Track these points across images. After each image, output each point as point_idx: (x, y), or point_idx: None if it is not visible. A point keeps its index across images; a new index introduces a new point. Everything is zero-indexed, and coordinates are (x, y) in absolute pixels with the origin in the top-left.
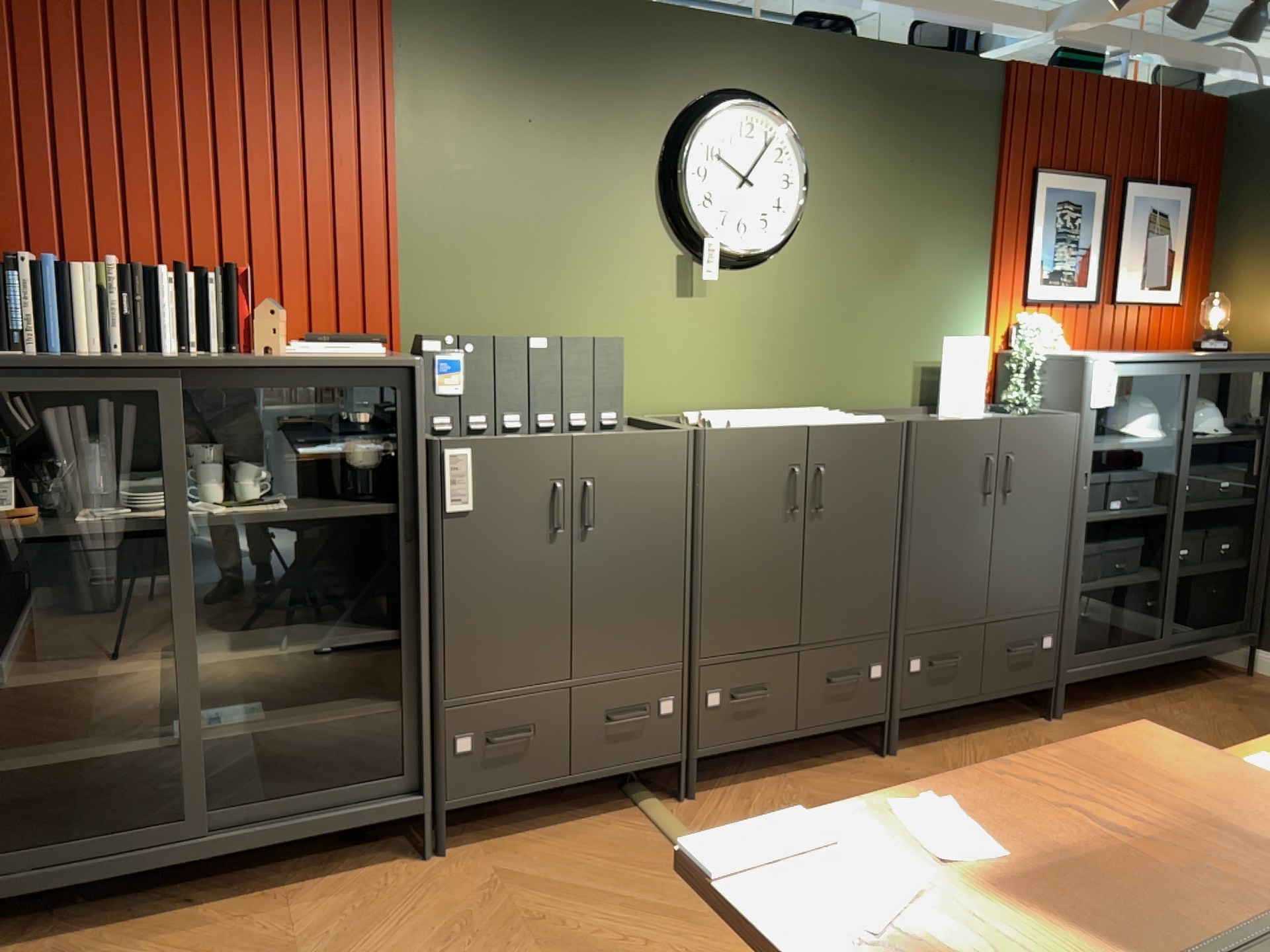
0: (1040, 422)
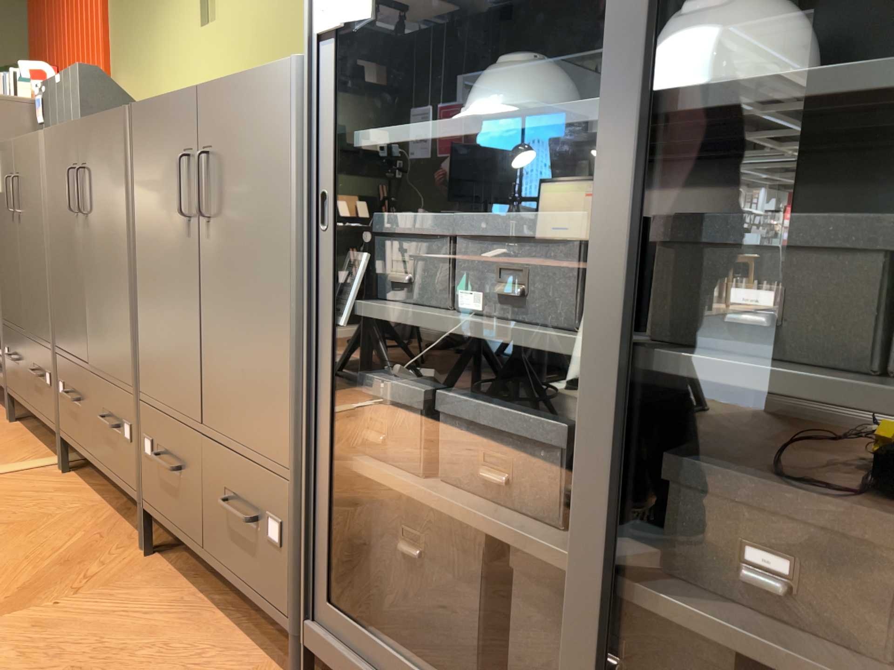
0: (238, 84)
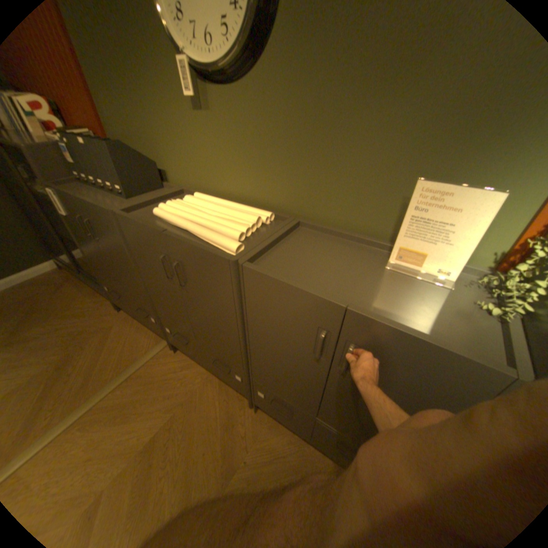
0: (418, 344)
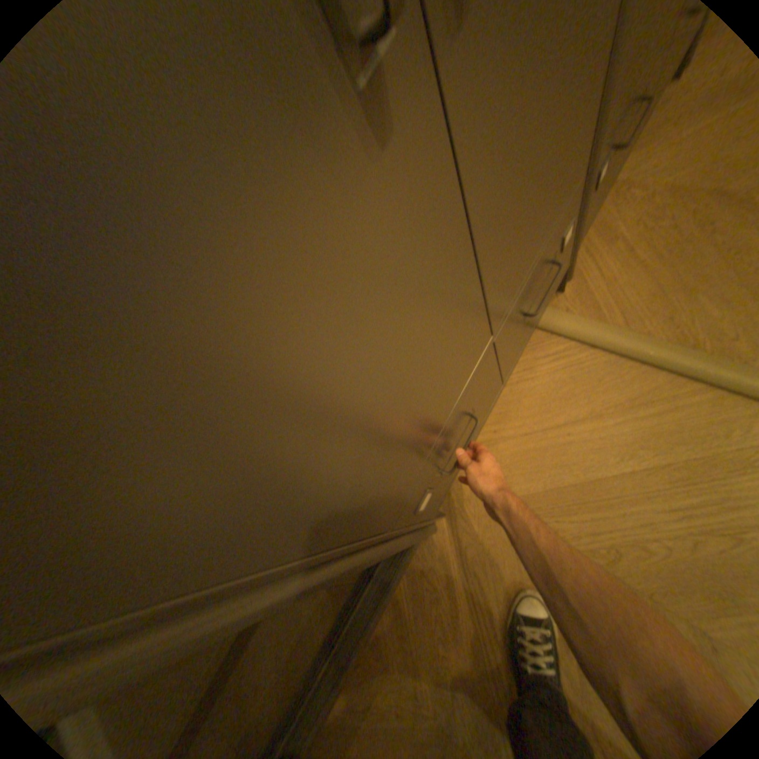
0: None
